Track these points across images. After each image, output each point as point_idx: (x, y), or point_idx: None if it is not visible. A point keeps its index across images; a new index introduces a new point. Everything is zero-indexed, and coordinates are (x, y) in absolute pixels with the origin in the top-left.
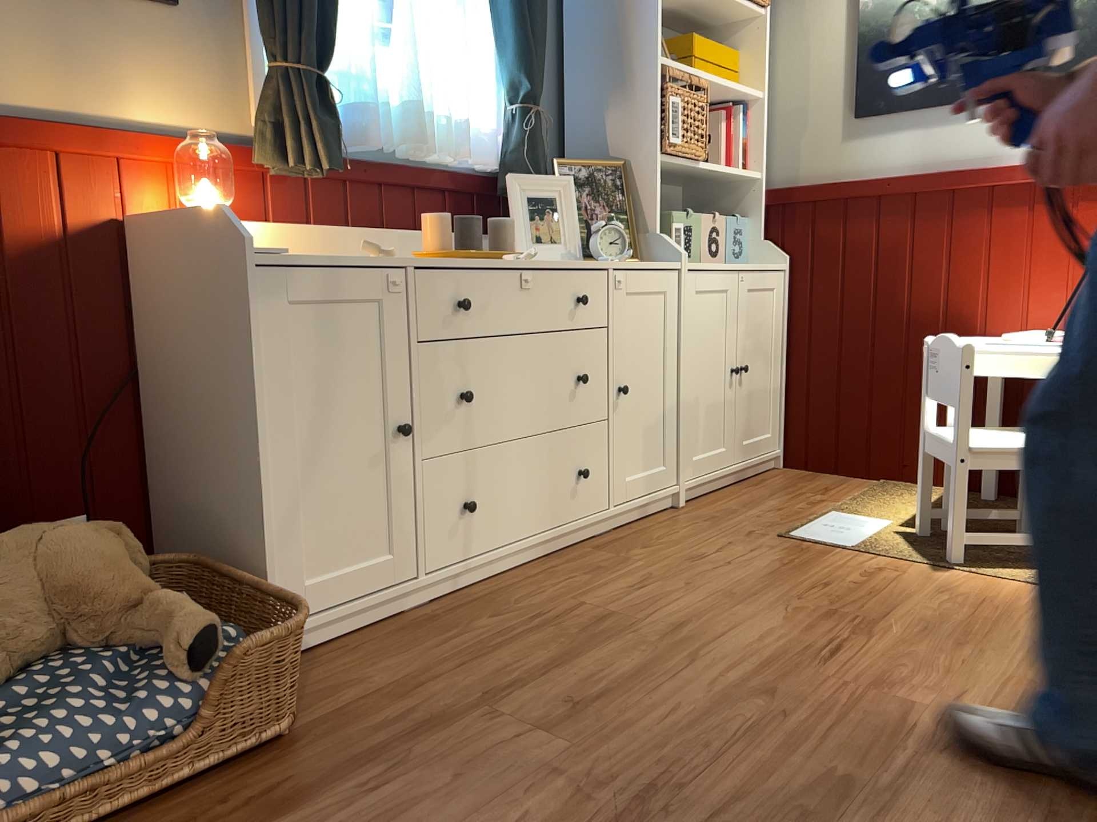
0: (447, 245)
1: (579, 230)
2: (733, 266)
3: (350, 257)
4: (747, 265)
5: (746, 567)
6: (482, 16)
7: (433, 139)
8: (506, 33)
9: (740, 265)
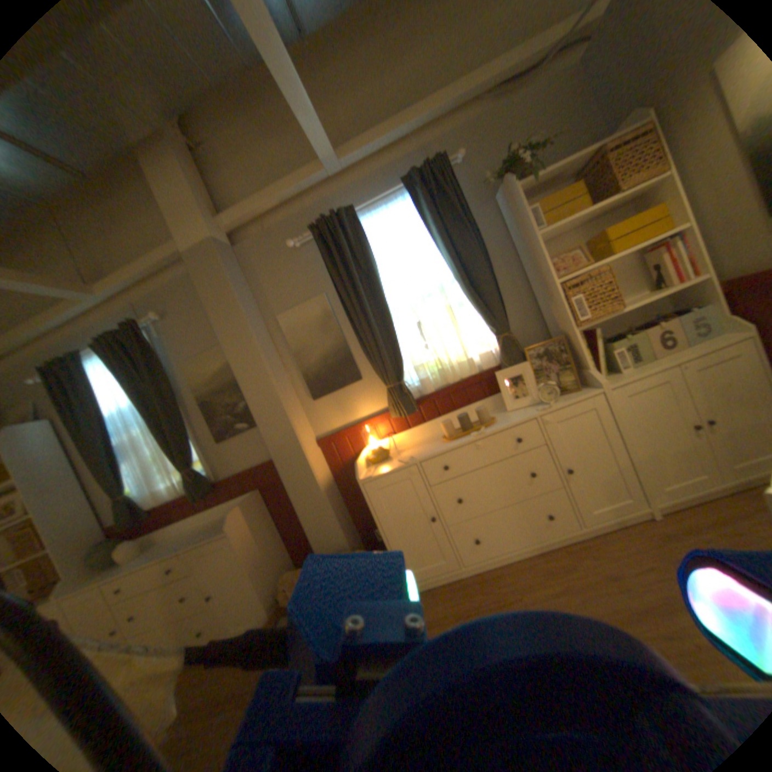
0: (451, 432)
1: (535, 386)
2: (675, 360)
3: (399, 462)
4: (695, 351)
5: (634, 598)
6: (467, 306)
7: (461, 367)
8: (477, 310)
9: (685, 355)
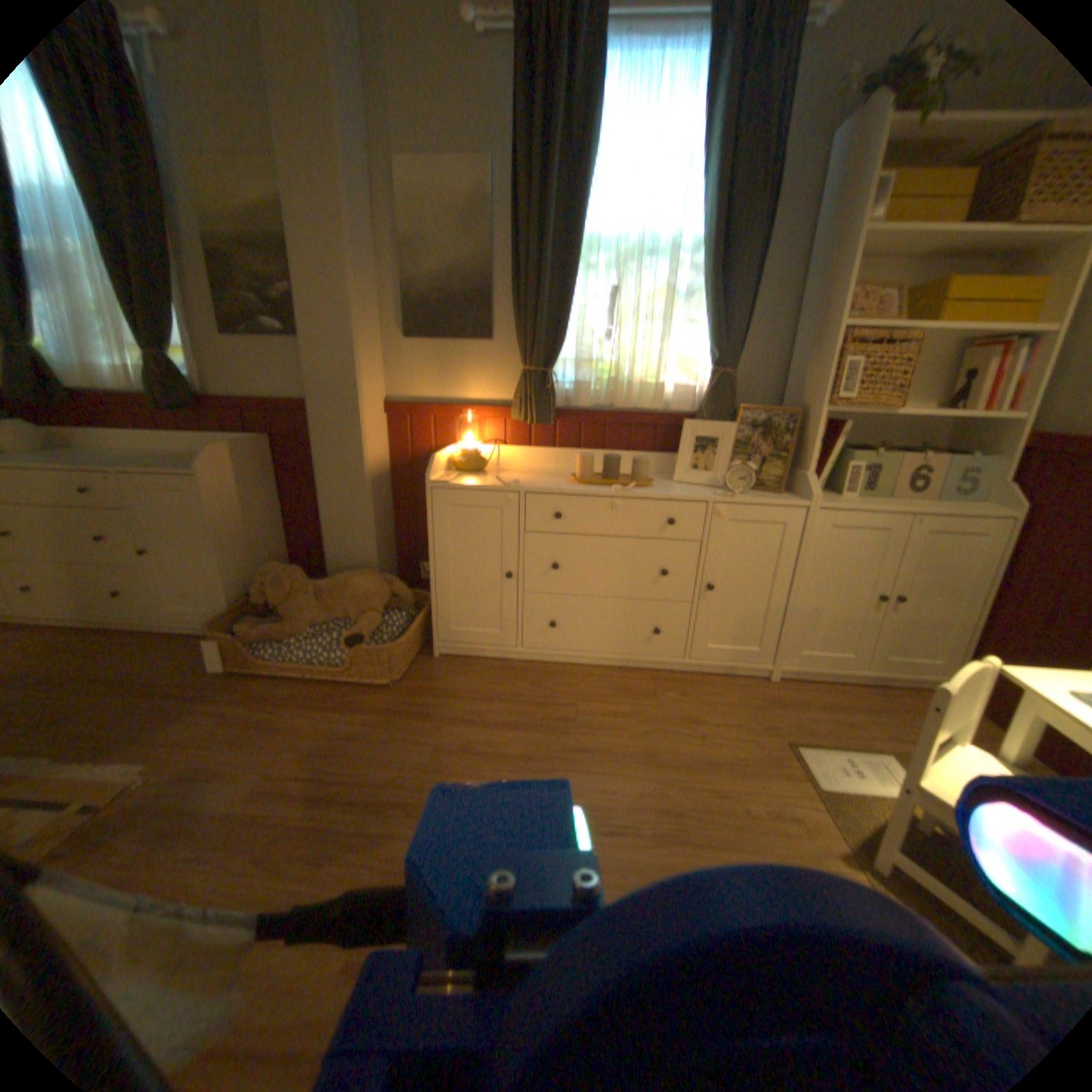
0: (586, 474)
1: (726, 464)
2: (914, 508)
3: (497, 483)
4: (943, 508)
5: (706, 748)
6: (698, 303)
7: (642, 394)
8: (709, 315)
9: (929, 508)
